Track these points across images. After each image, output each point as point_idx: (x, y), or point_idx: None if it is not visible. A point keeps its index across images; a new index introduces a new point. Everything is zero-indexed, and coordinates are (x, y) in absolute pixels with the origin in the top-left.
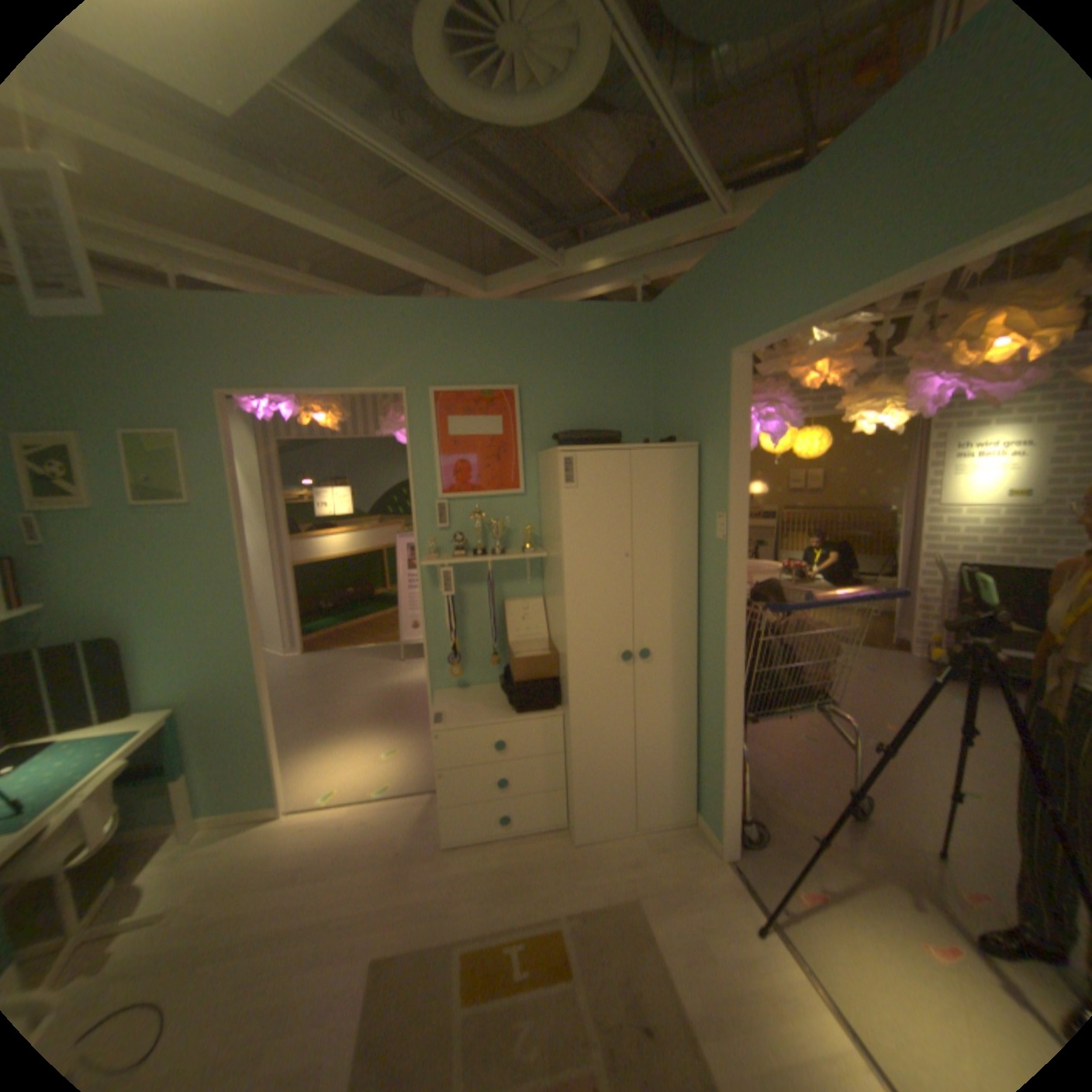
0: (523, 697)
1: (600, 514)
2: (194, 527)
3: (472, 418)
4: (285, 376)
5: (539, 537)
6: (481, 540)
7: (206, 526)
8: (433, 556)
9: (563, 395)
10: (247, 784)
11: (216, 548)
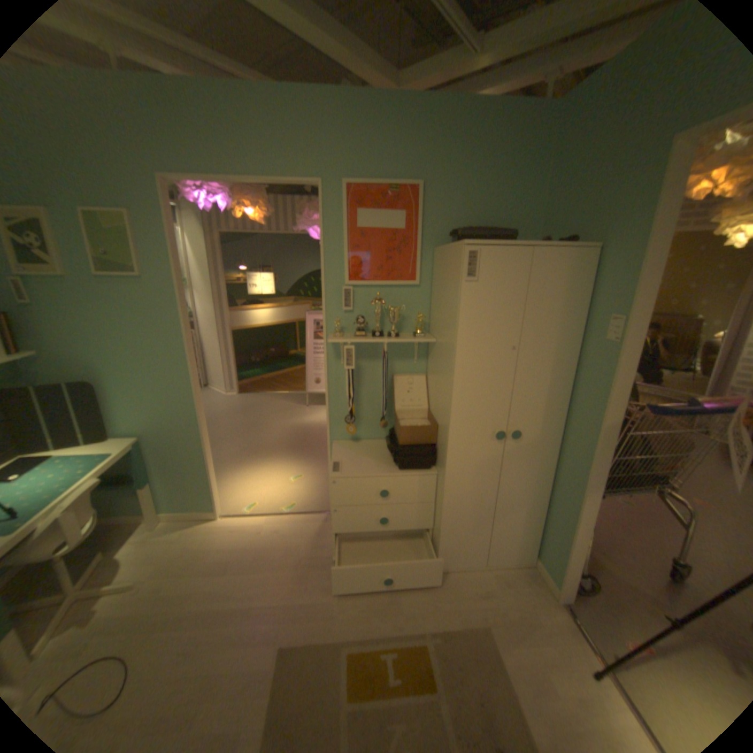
0: (406, 458)
1: (495, 308)
2: (143, 296)
3: (379, 211)
4: (214, 162)
5: (427, 324)
6: (378, 323)
7: (153, 296)
8: (337, 335)
9: (463, 193)
10: (192, 495)
11: (162, 315)
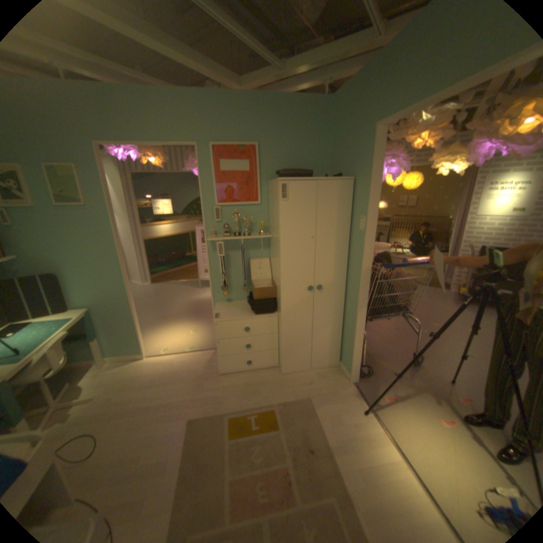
0: (258, 307)
1: (299, 215)
2: (87, 218)
3: (232, 161)
4: (129, 134)
5: (268, 227)
6: (237, 228)
7: (94, 218)
8: (212, 236)
9: (282, 149)
10: (126, 344)
11: (100, 229)
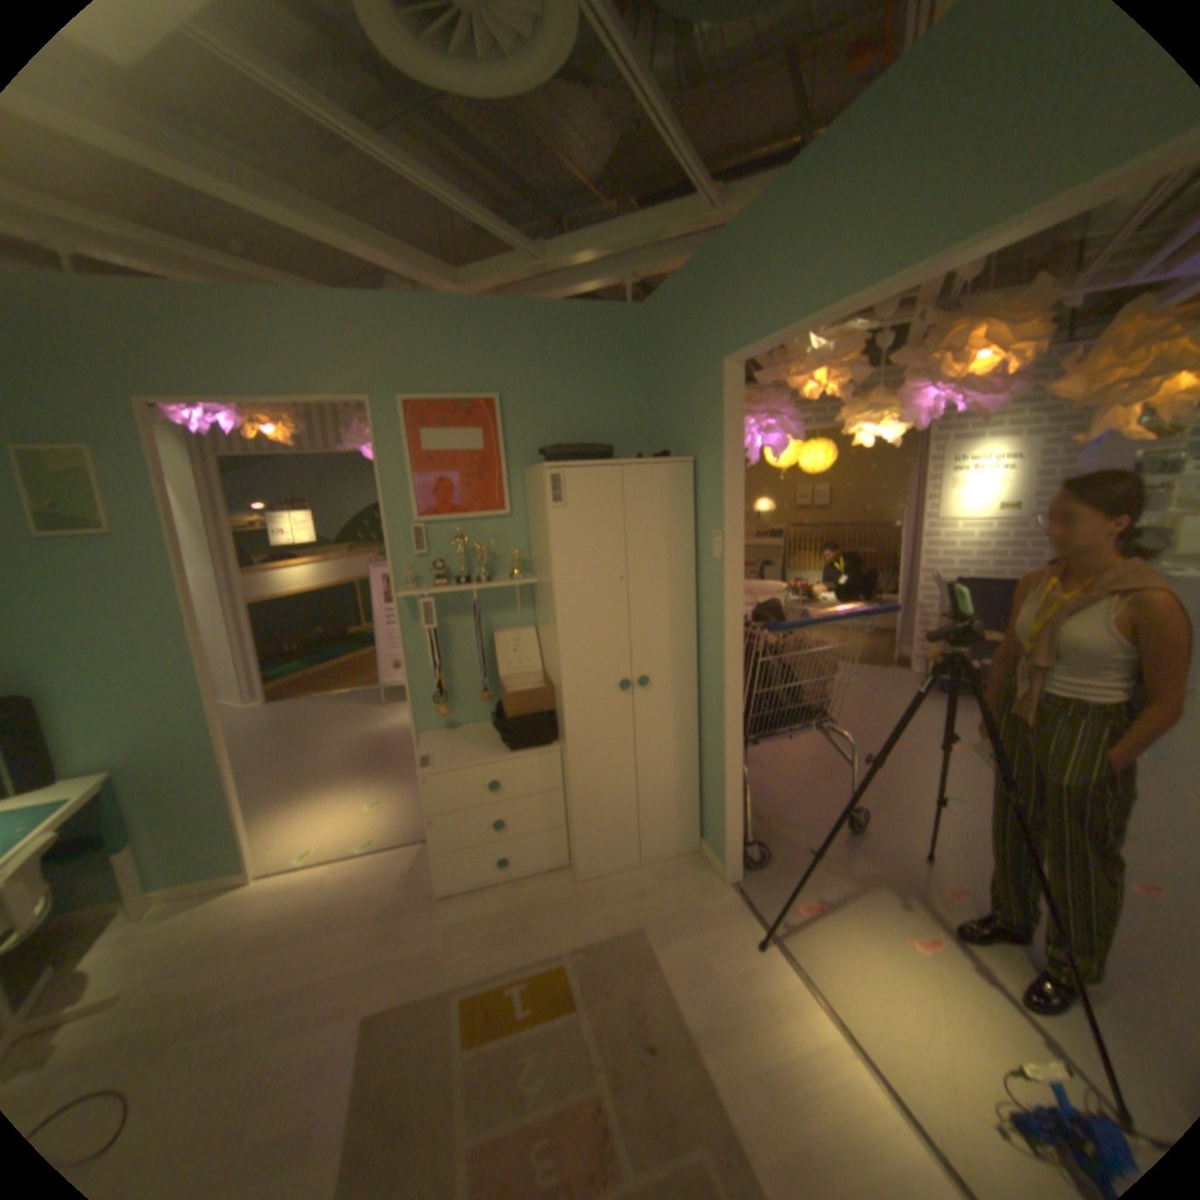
0: (517, 734)
1: (592, 535)
2: (119, 561)
3: (448, 431)
4: (221, 382)
5: (529, 562)
6: (464, 567)
7: (134, 560)
8: (410, 587)
9: (550, 406)
10: (206, 851)
11: (149, 585)
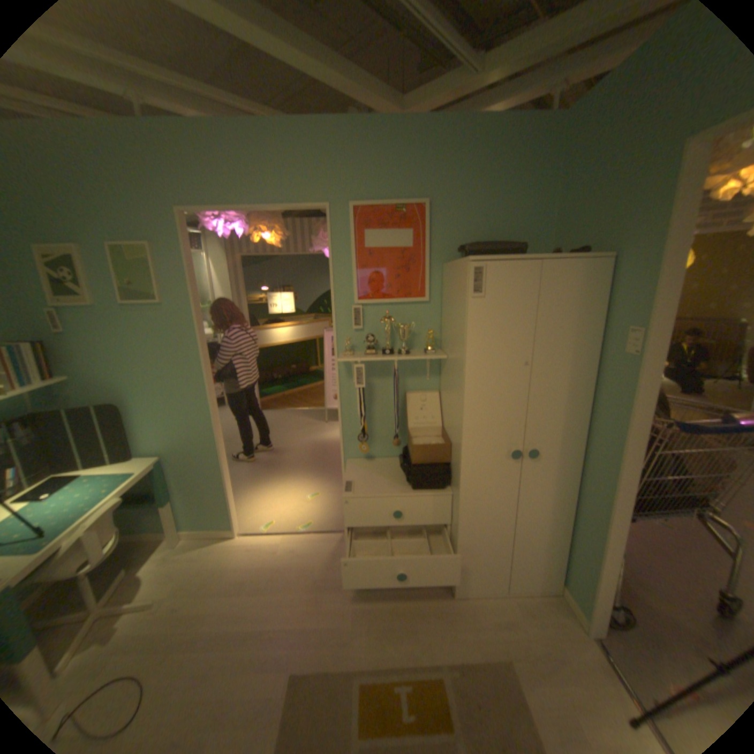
0: (419, 478)
1: (505, 323)
2: (164, 322)
3: (386, 231)
4: (228, 194)
5: (439, 340)
6: (388, 341)
7: (173, 322)
8: (348, 354)
9: (471, 209)
10: (211, 513)
11: (181, 339)
